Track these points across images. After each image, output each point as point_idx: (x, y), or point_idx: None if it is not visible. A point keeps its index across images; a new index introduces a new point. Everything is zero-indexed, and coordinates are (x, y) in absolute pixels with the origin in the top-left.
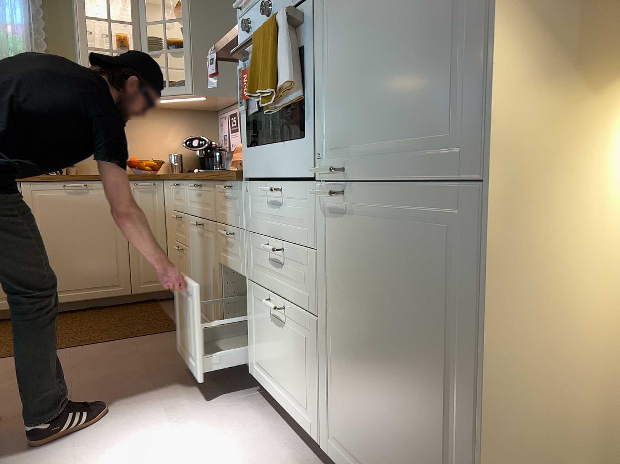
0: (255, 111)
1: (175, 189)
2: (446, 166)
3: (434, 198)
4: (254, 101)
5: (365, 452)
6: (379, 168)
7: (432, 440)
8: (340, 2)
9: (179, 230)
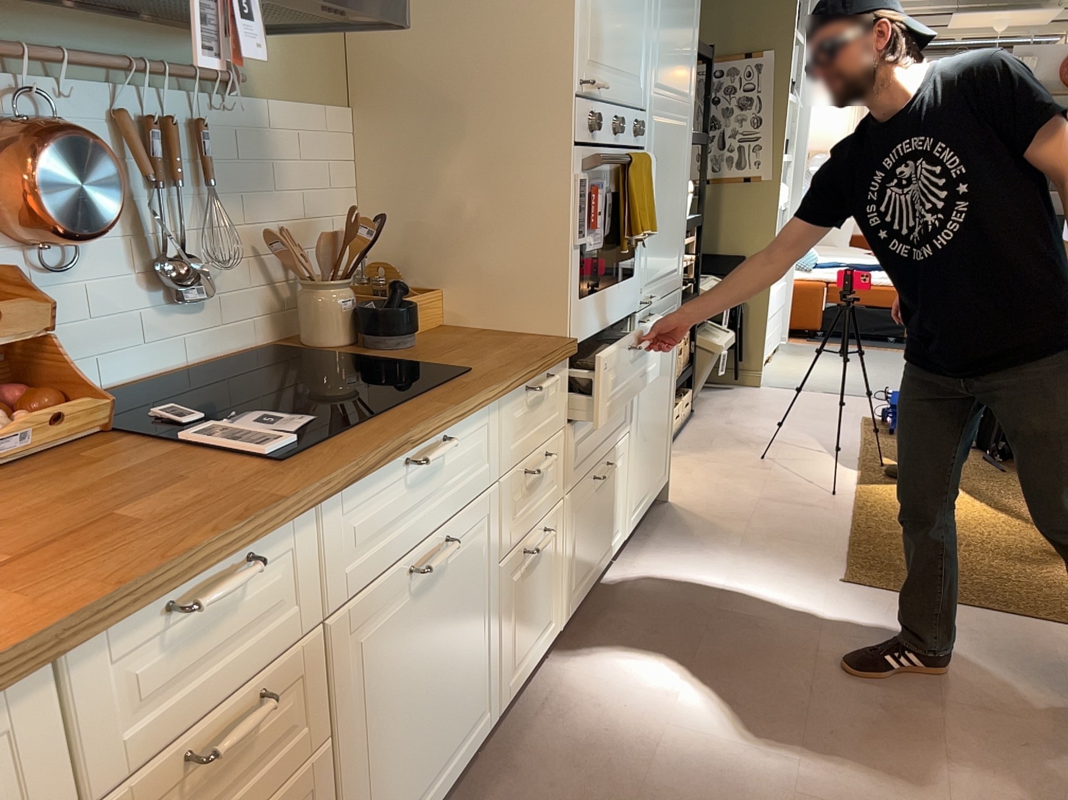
0: (595, 247)
1: (138, 654)
2: (675, 283)
3: (672, 299)
4: (595, 234)
5: (645, 483)
6: (661, 290)
7: (664, 424)
8: (656, 171)
9: (215, 798)
